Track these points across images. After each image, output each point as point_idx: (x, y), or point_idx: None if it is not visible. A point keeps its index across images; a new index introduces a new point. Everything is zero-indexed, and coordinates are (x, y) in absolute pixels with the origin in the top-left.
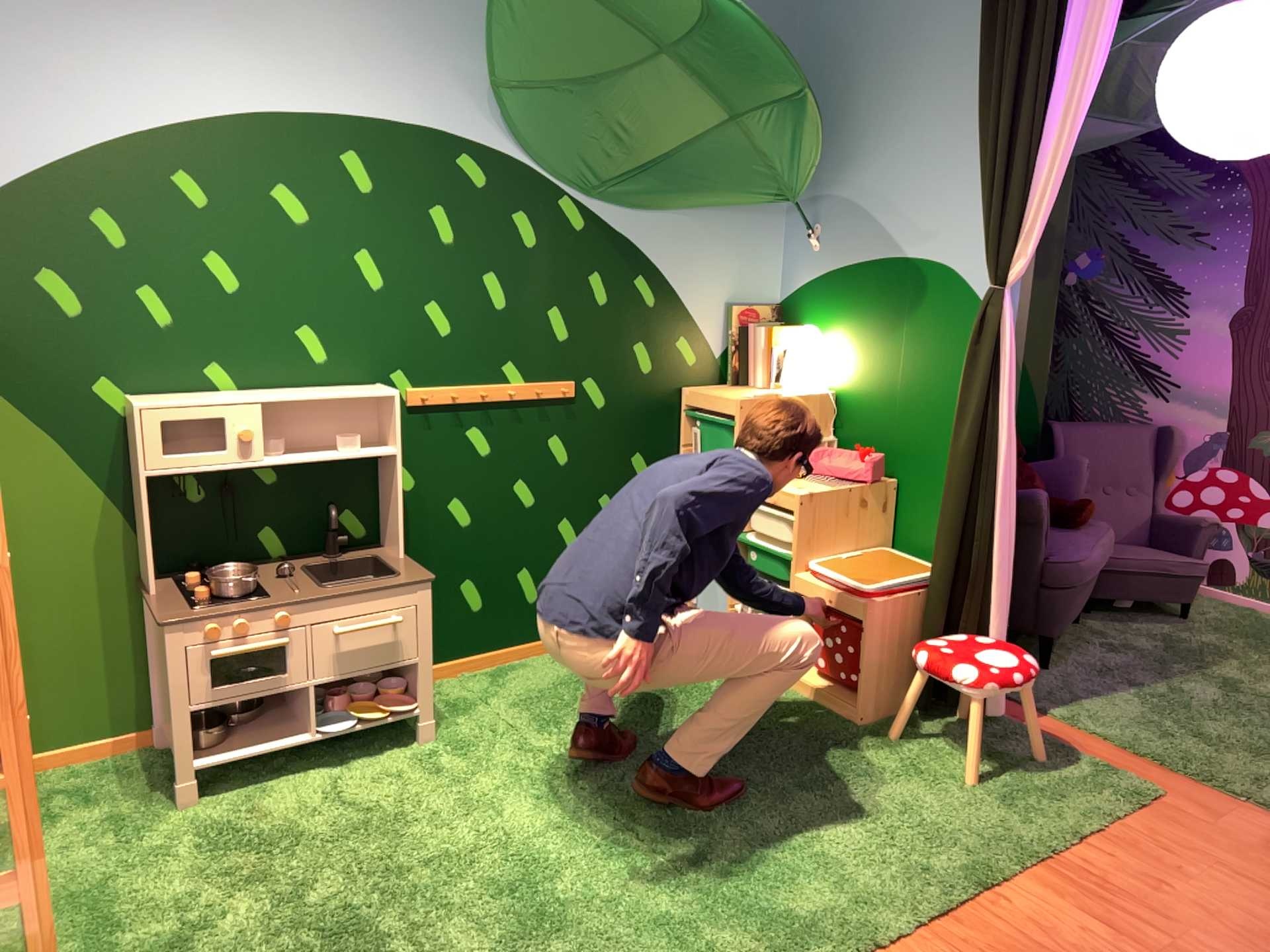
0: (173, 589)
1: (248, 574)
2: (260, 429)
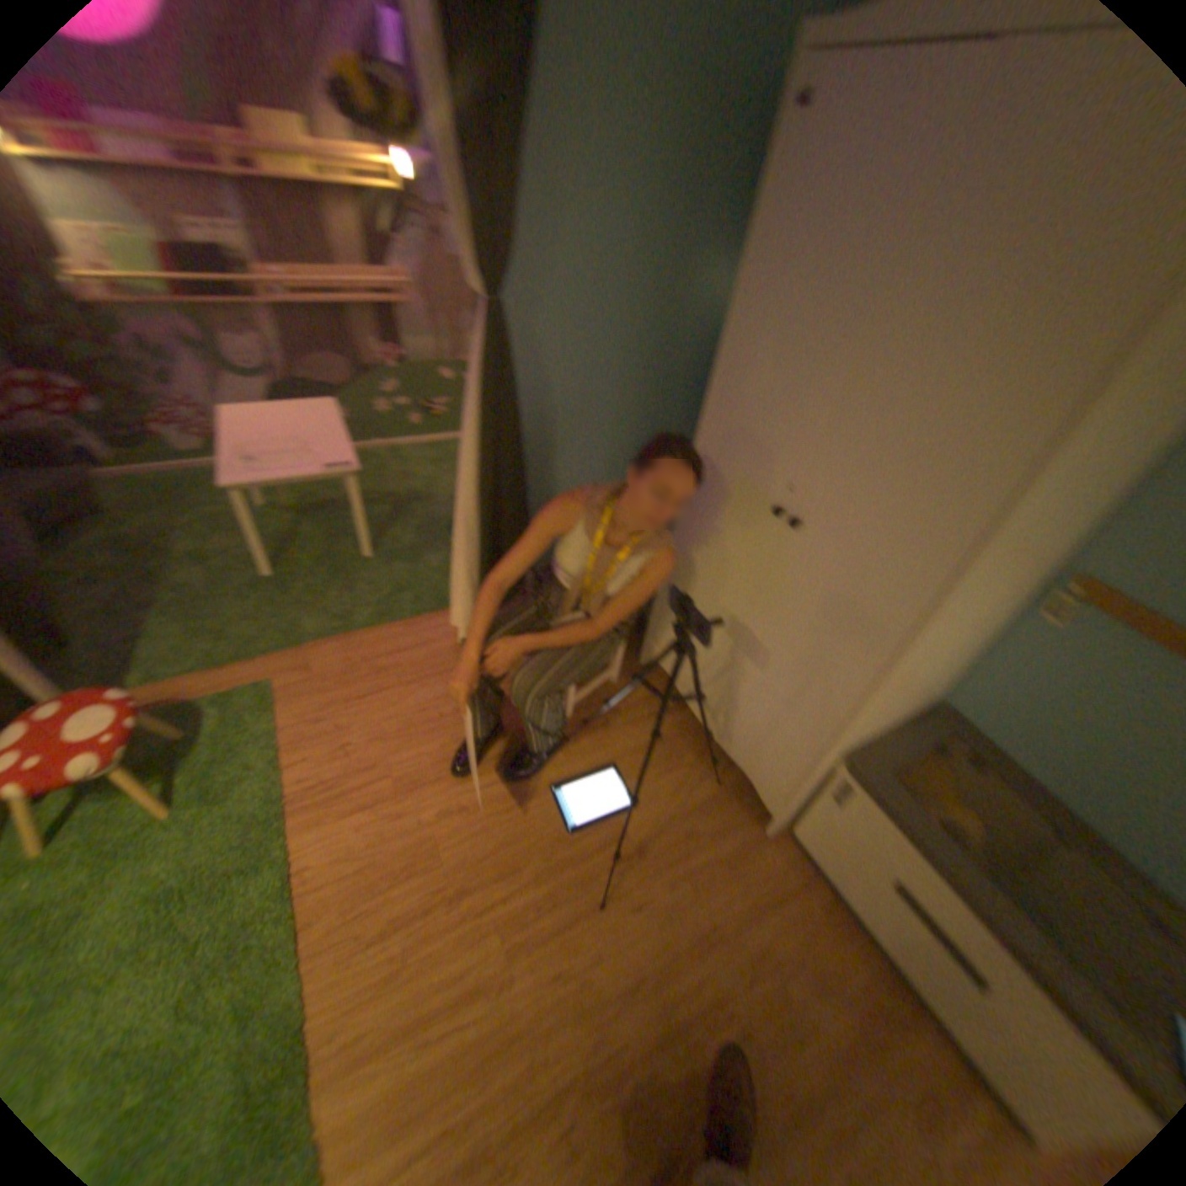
0: None
1: None
2: None
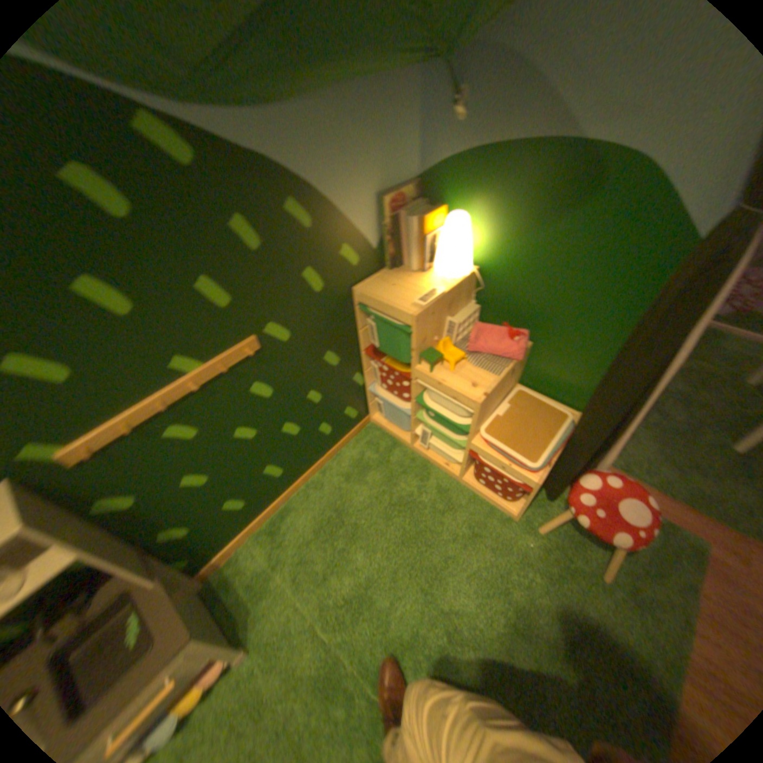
0: None
1: None
2: None
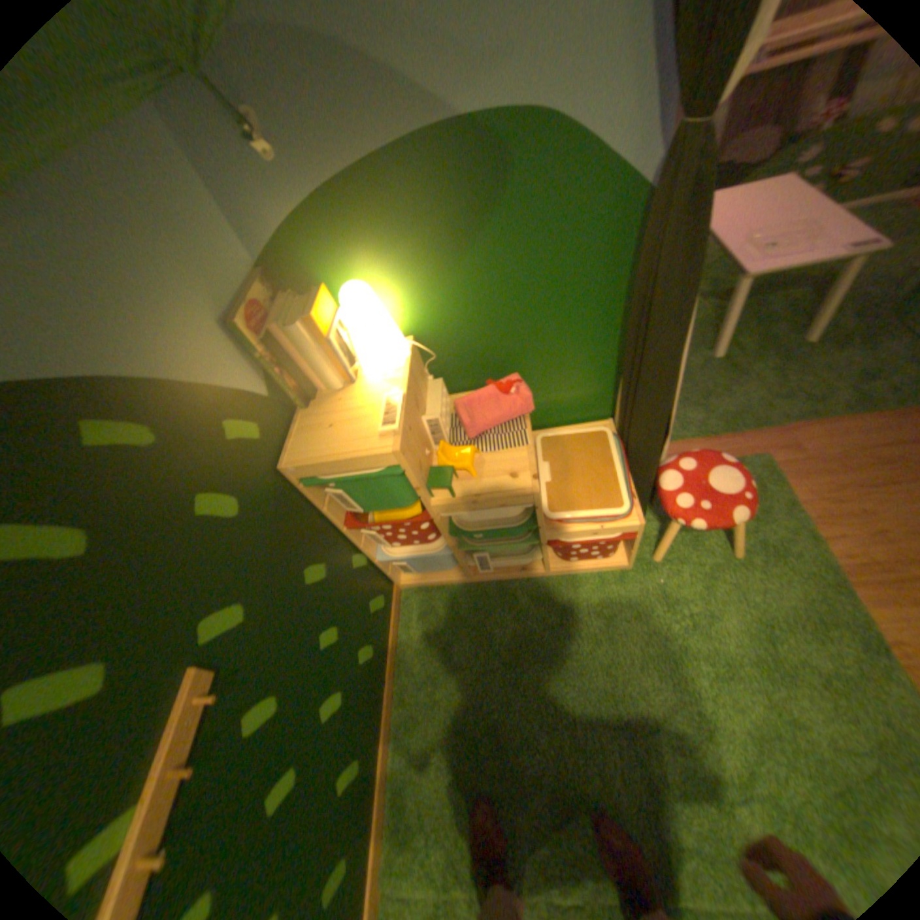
0: None
1: None
2: None
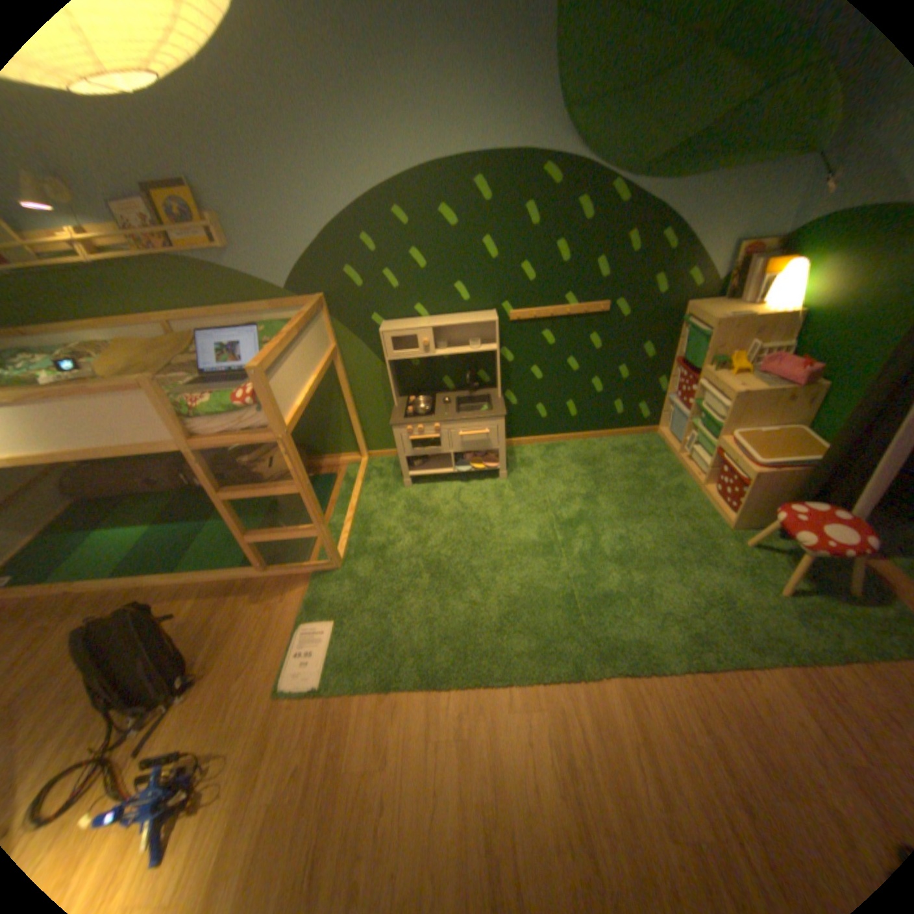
0: (403, 405)
1: (434, 400)
2: (438, 336)
